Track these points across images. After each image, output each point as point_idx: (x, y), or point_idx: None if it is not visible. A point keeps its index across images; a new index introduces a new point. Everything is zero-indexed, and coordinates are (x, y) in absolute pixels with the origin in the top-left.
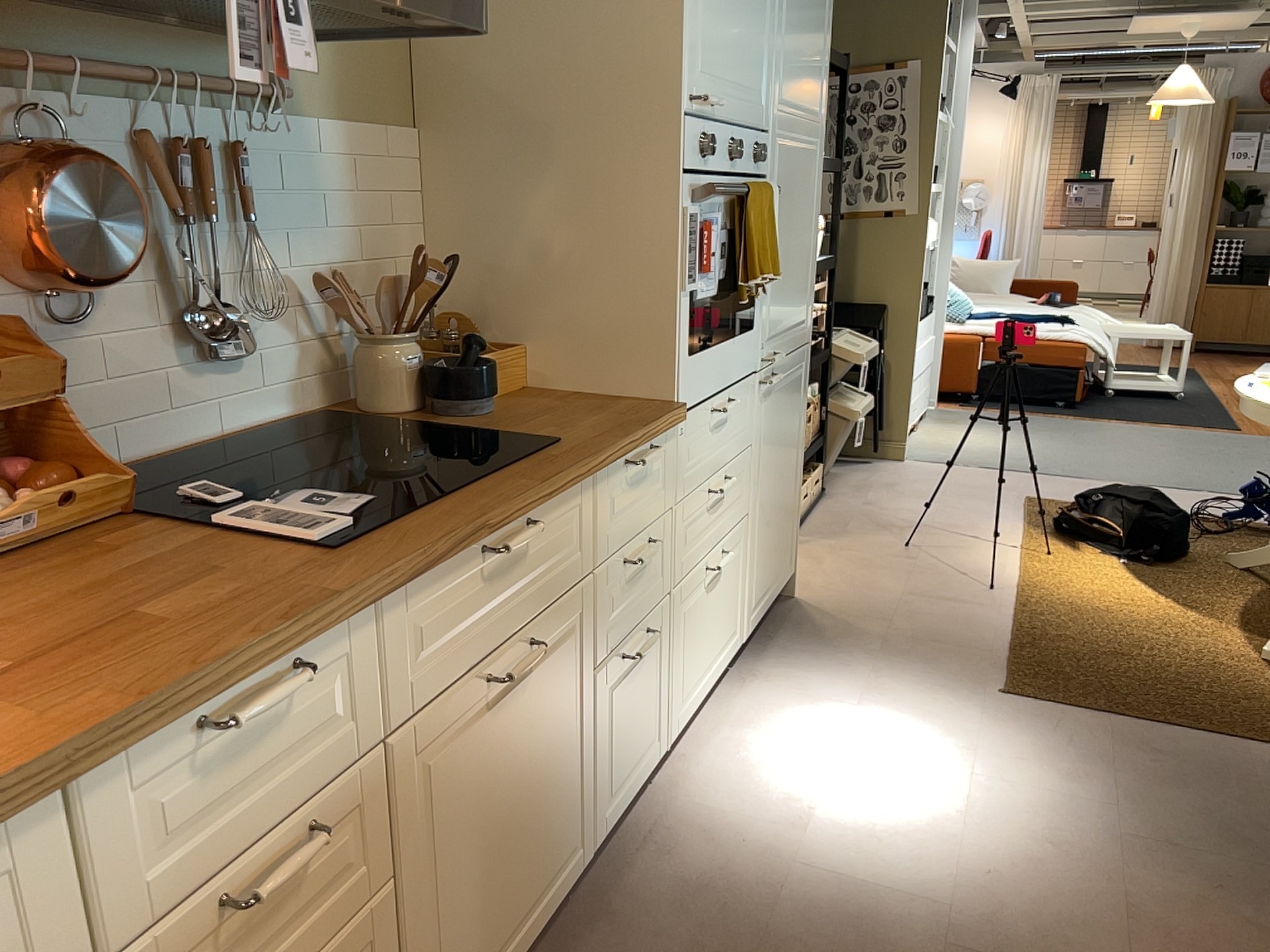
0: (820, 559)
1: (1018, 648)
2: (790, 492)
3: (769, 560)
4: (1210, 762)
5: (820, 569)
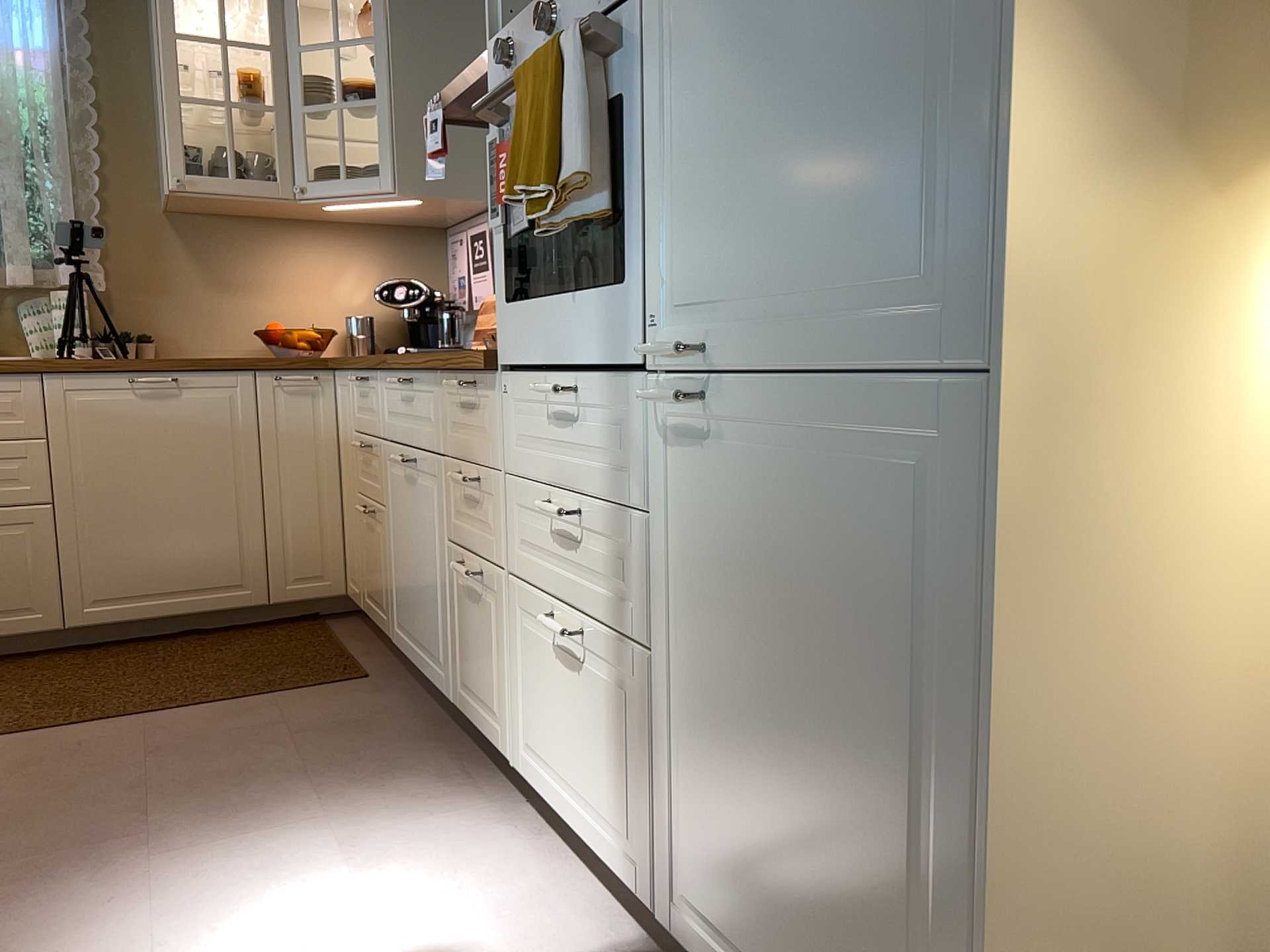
0: None
1: None
2: (885, 856)
3: (748, 887)
4: None
5: None
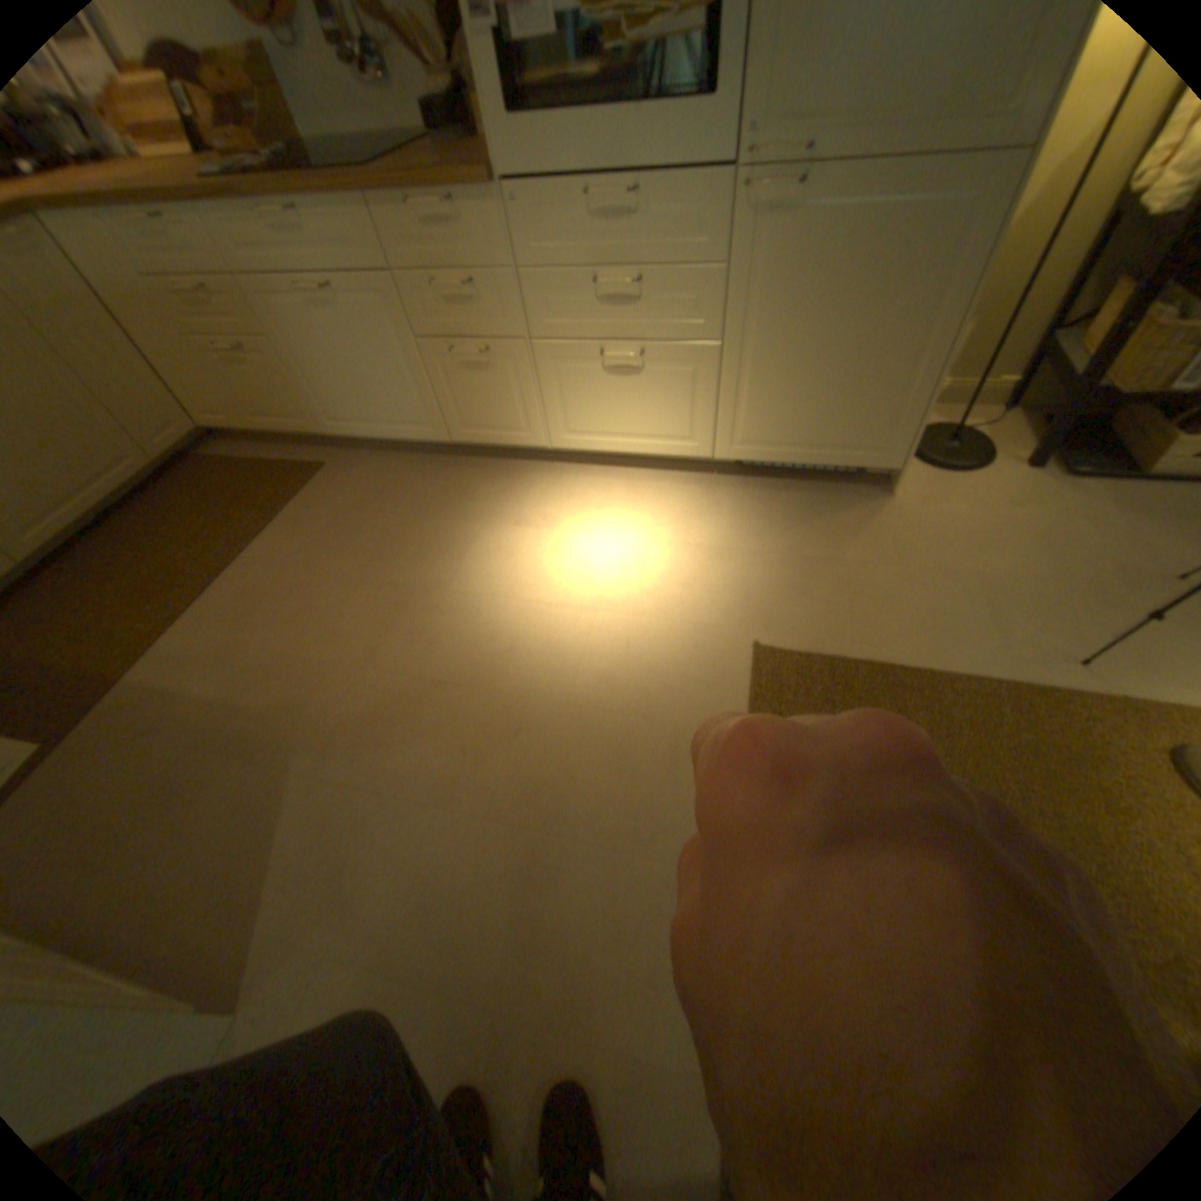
0: (1028, 503)
1: (881, 672)
2: (886, 366)
3: (788, 413)
4: (672, 821)
5: (995, 505)
